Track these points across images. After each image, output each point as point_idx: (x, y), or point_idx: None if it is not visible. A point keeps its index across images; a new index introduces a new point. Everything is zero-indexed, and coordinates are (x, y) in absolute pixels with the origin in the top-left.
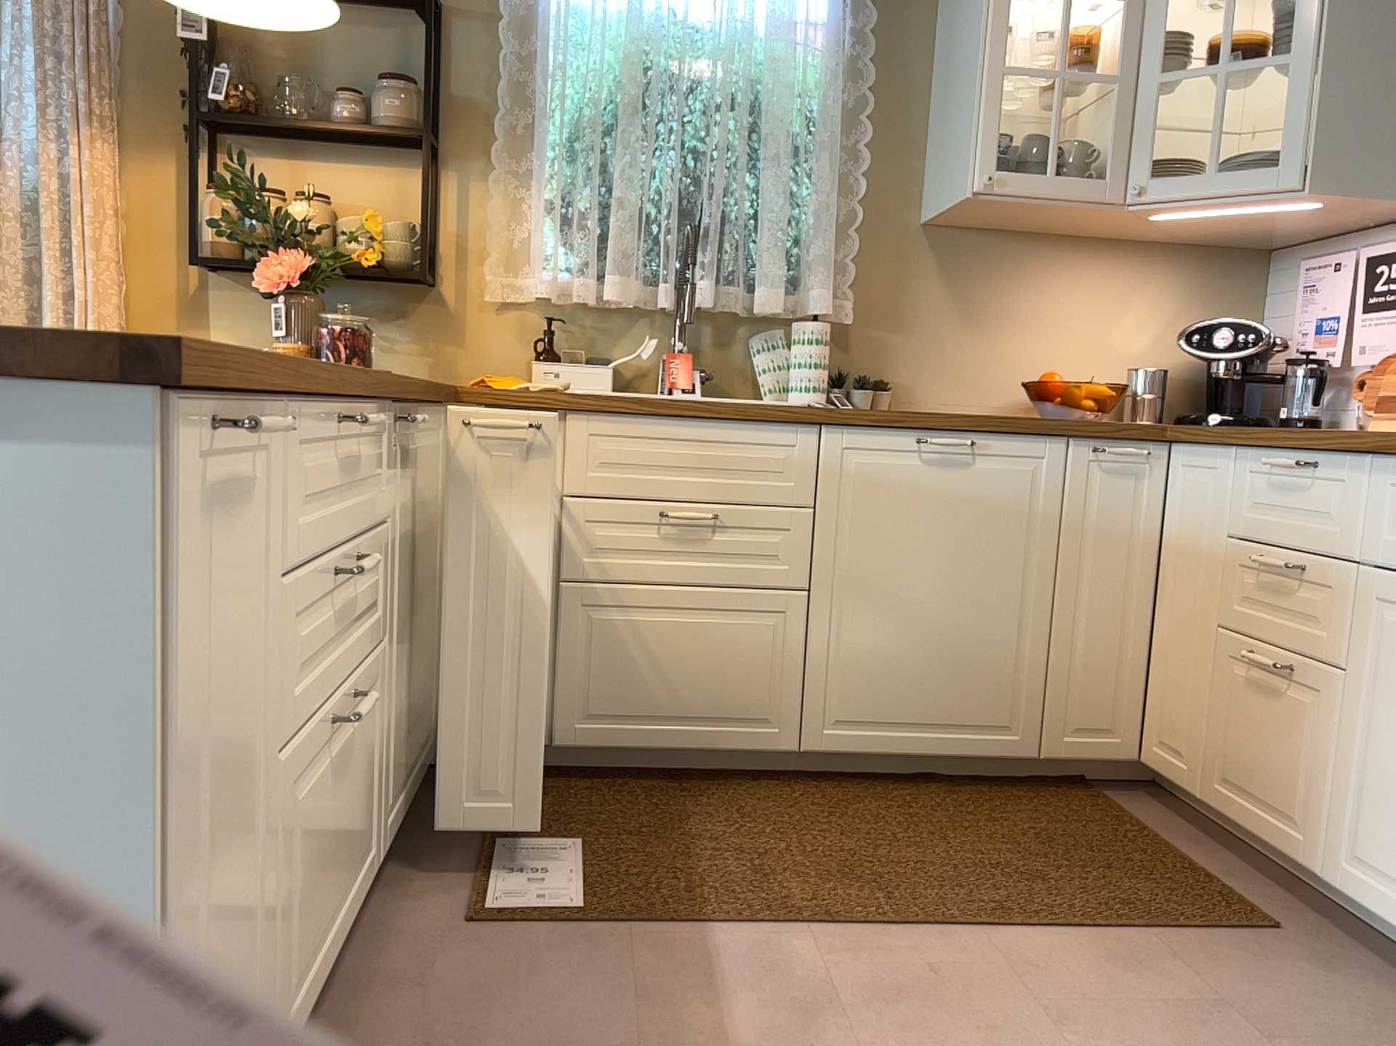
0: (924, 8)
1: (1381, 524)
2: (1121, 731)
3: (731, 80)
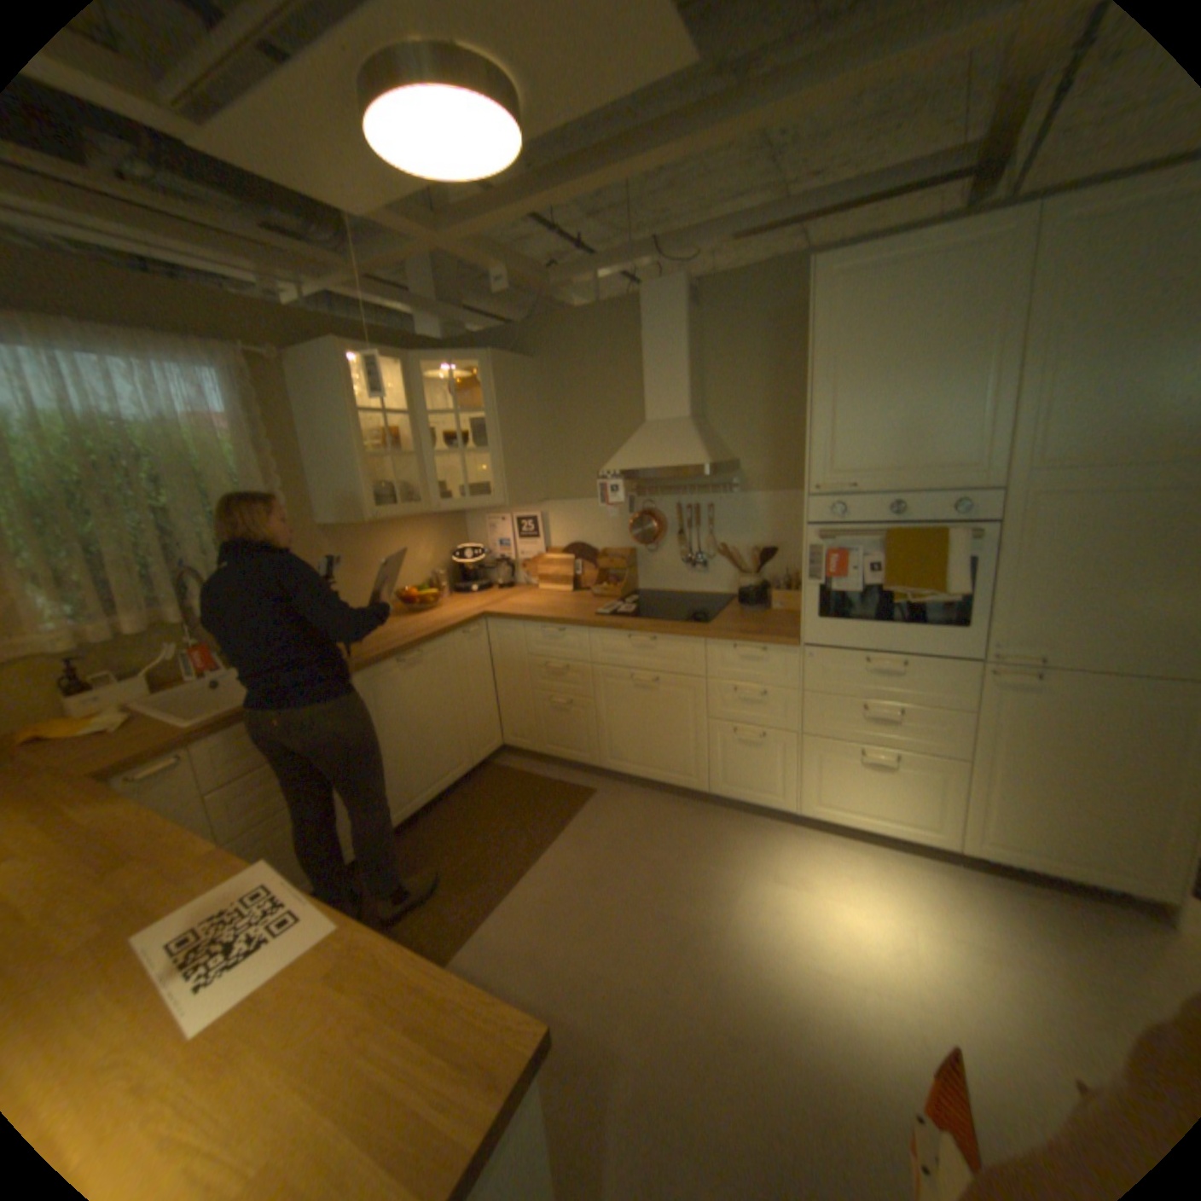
0: (279, 403)
1: (595, 650)
2: (494, 739)
3: (162, 460)
